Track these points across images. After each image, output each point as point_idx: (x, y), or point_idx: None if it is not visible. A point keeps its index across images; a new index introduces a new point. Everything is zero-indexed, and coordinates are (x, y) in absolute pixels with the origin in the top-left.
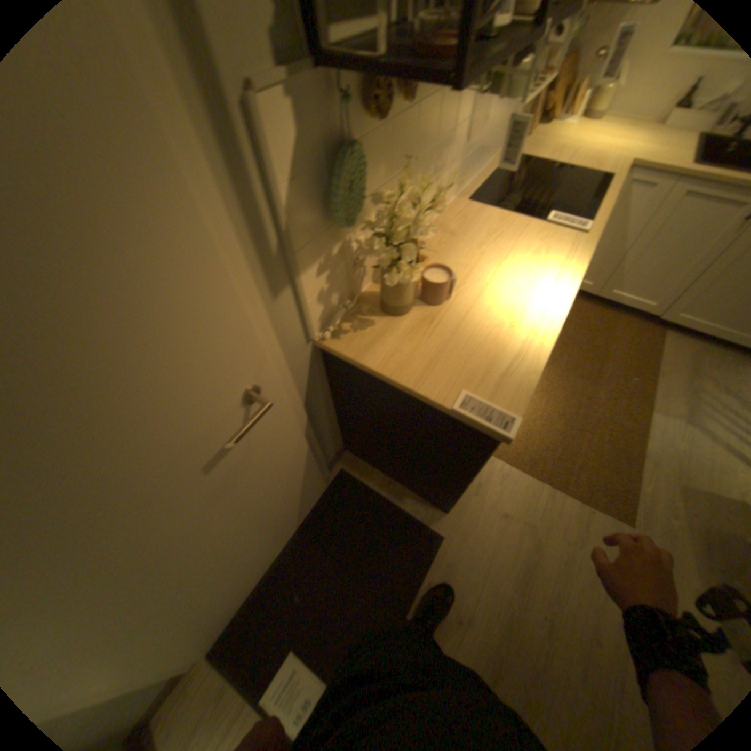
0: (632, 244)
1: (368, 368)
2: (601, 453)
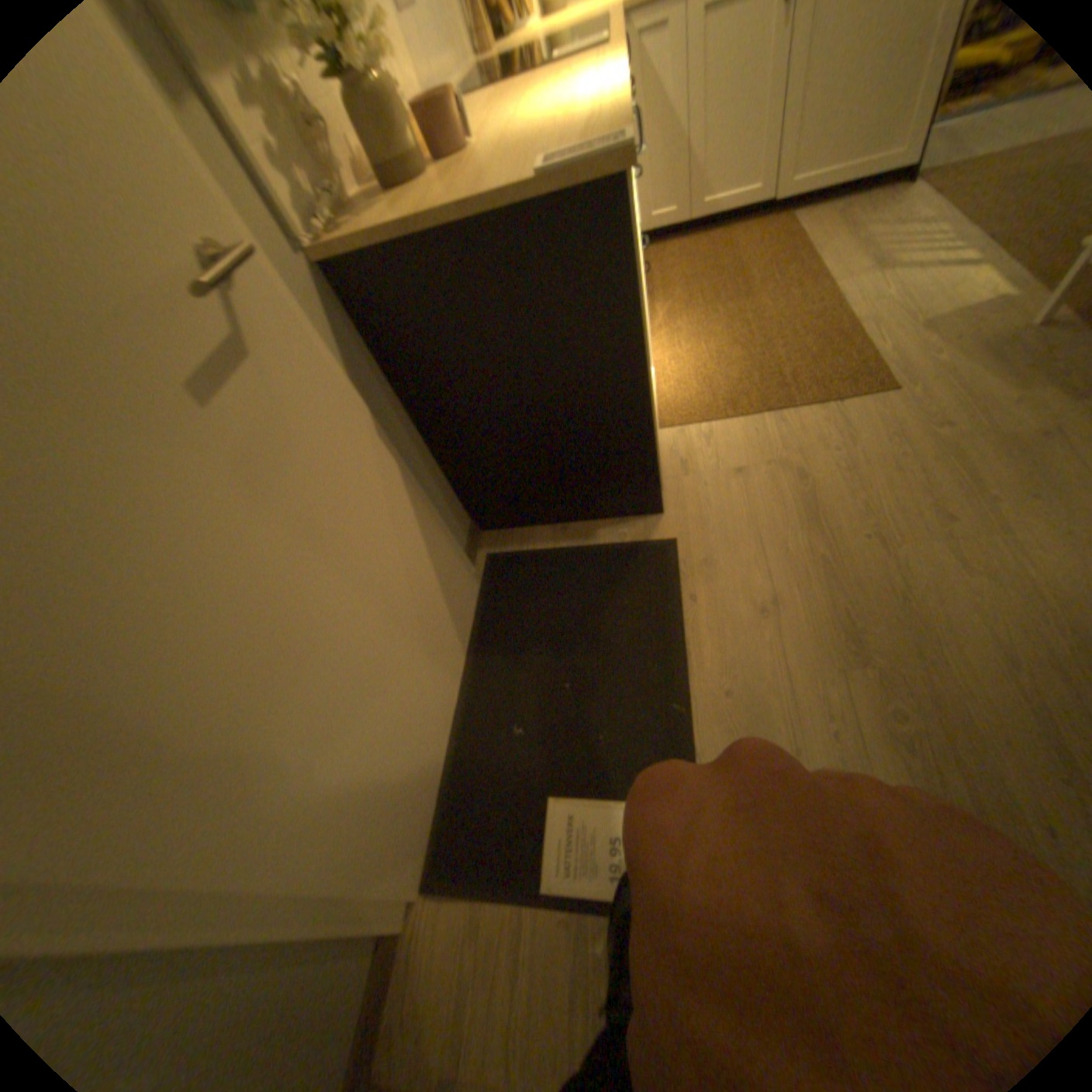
0: (687, 120)
1: (396, 217)
2: (805, 347)
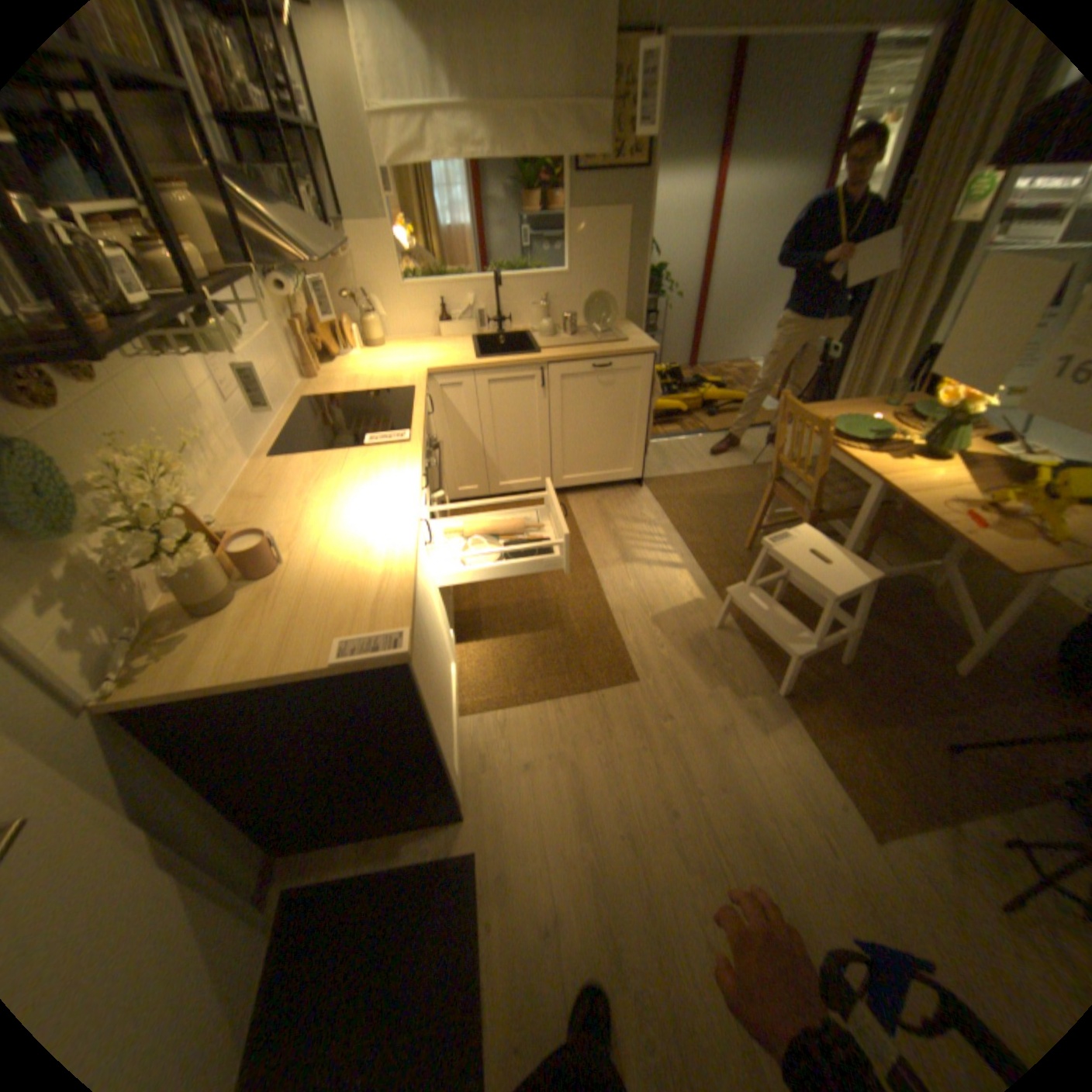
0: (481, 438)
1: (200, 688)
2: (575, 634)
